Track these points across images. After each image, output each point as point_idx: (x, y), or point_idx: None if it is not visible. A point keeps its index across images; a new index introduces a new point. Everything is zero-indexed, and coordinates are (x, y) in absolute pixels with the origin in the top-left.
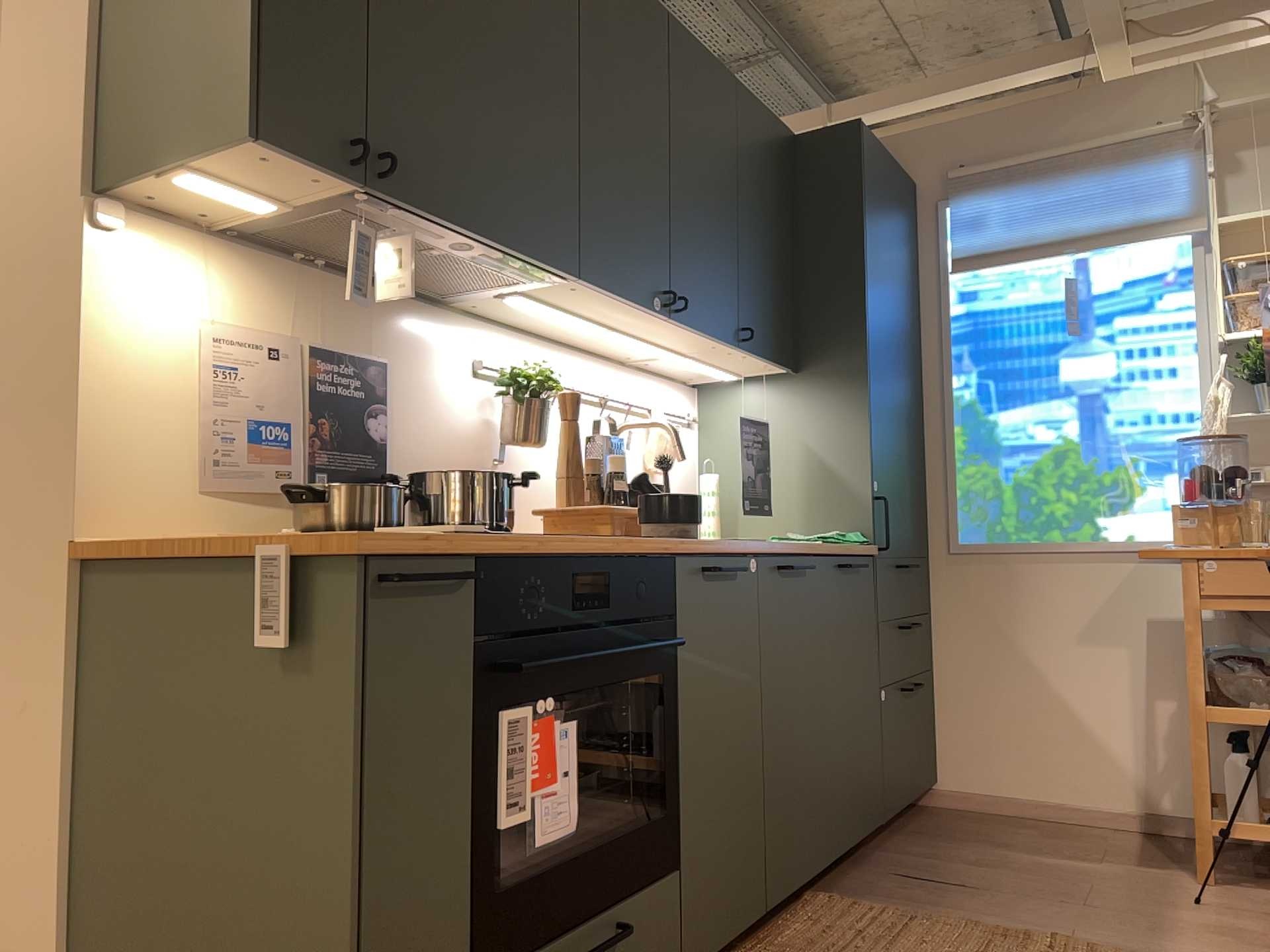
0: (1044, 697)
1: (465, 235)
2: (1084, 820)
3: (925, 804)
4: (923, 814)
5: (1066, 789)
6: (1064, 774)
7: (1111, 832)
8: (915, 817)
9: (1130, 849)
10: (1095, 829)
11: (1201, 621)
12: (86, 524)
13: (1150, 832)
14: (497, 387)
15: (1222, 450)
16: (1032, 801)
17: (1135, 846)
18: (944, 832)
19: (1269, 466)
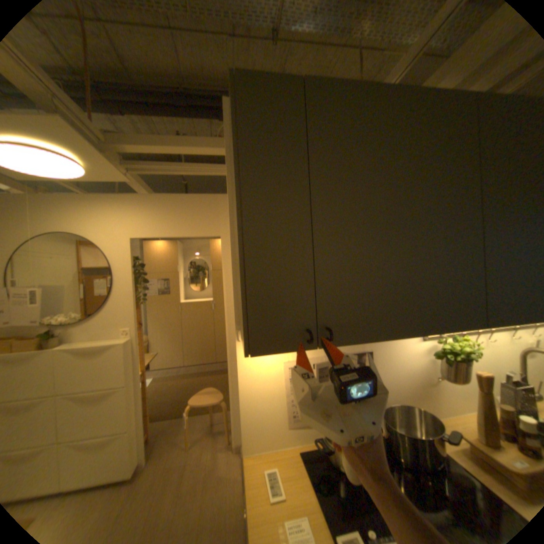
0: None
1: (393, 337)
2: None
3: None
4: None
5: None
6: None
7: None
8: None
9: None
10: None
11: None
12: (246, 450)
13: None
14: (437, 354)
15: None
16: None
17: None
18: None
19: None
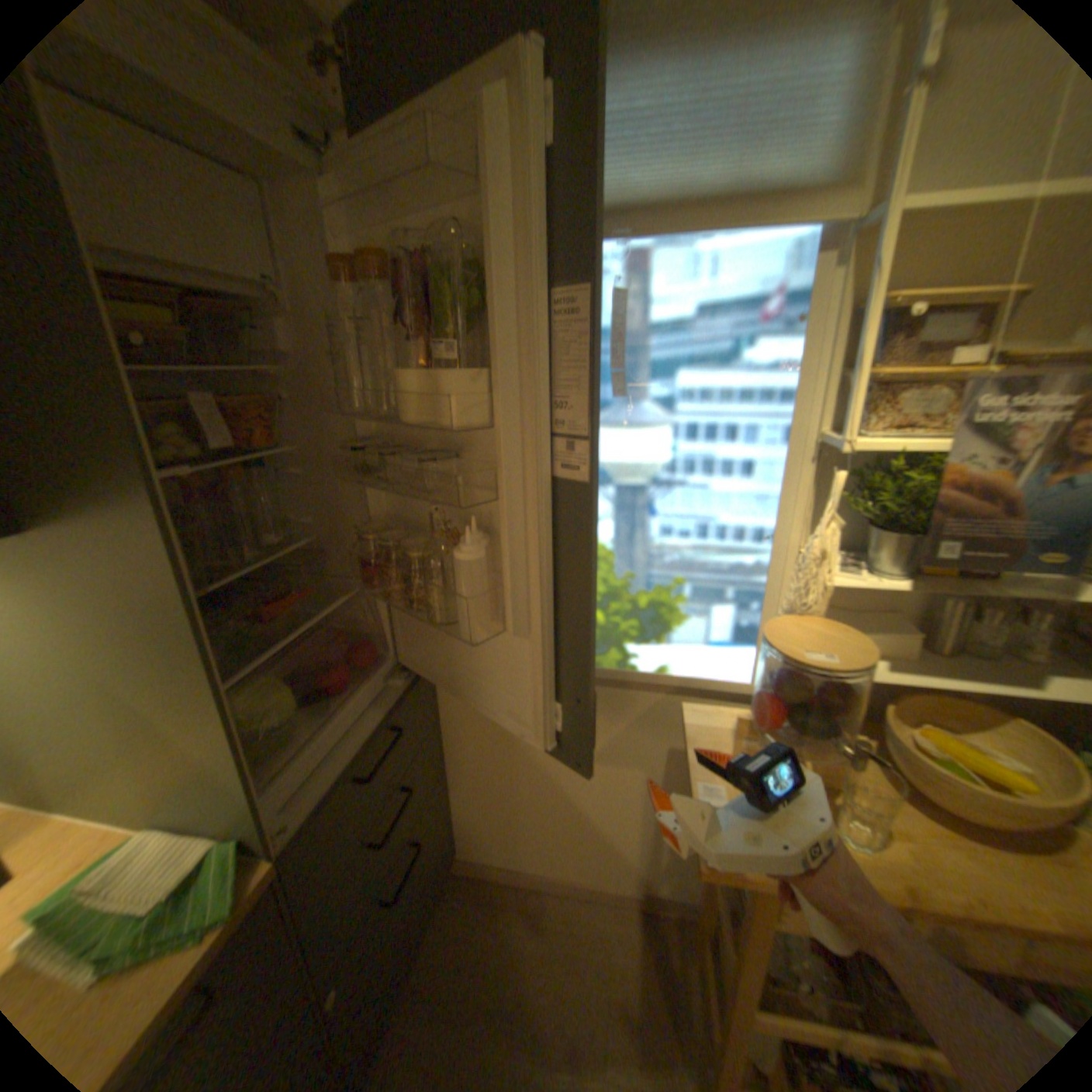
0: (557, 803)
1: None
2: (589, 899)
3: (443, 875)
4: (436, 912)
5: (573, 873)
6: (573, 863)
7: (613, 923)
8: (427, 927)
9: (631, 990)
10: (598, 916)
11: (773, 948)
12: None
13: (647, 916)
14: None
15: (815, 627)
16: (542, 880)
17: (636, 971)
18: (447, 983)
19: (853, 621)
